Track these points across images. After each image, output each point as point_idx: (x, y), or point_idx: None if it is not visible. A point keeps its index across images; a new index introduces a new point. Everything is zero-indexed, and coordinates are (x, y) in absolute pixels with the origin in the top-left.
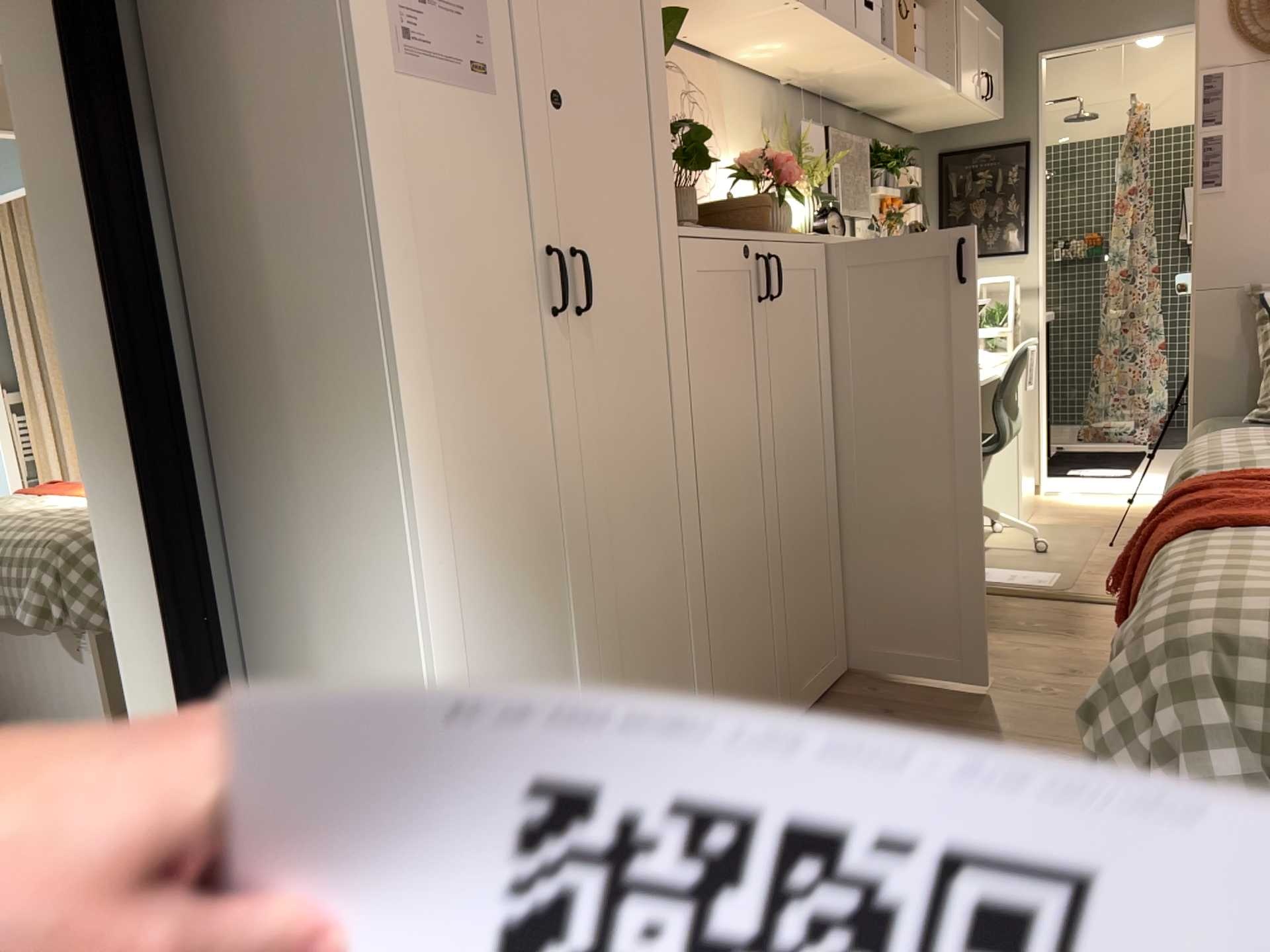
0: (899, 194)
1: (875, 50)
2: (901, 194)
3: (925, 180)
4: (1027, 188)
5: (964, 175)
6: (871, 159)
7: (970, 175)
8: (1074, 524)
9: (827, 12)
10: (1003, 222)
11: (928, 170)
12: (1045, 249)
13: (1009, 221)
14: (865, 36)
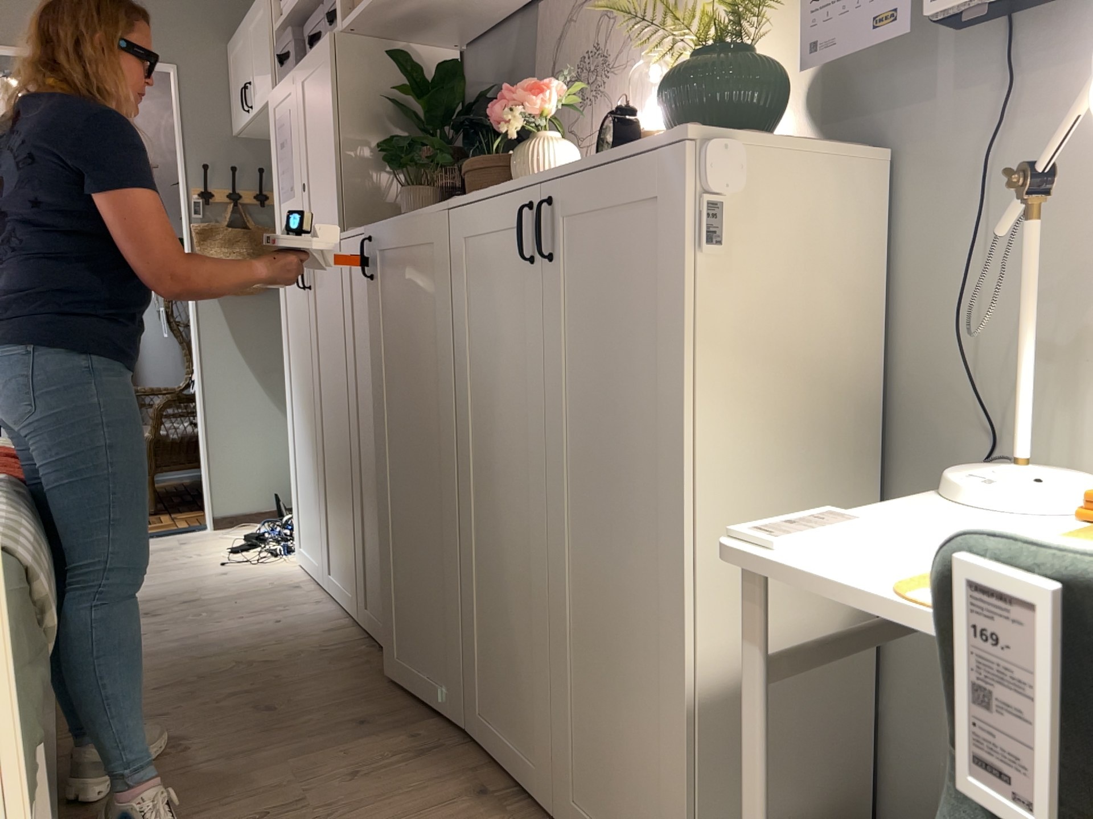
0: None
1: None
2: None
3: None
4: None
5: None
6: None
7: None
8: None
9: None
10: None
11: None
12: None
13: None
14: None
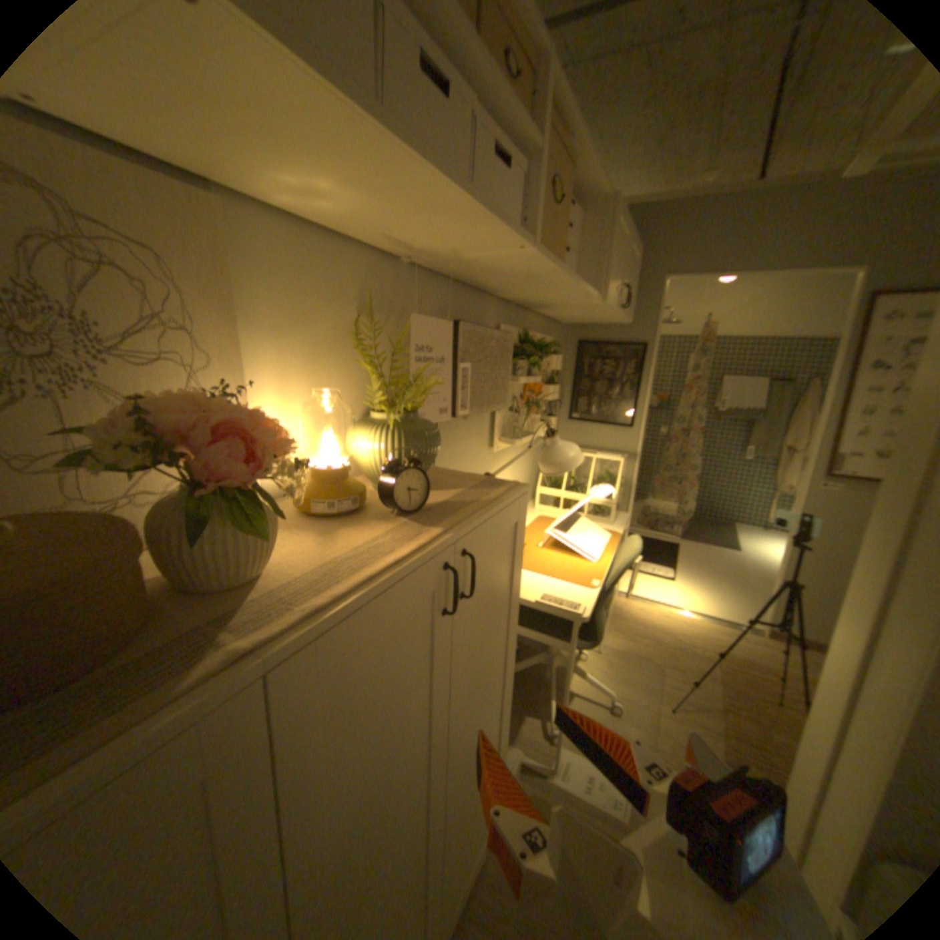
0: (542, 373)
1: (506, 226)
2: (544, 373)
3: (565, 358)
4: (640, 378)
5: (595, 359)
6: (519, 346)
7: (599, 360)
8: (639, 658)
9: (378, 96)
10: (618, 400)
11: (569, 350)
12: (645, 426)
13: (623, 401)
14: (492, 199)
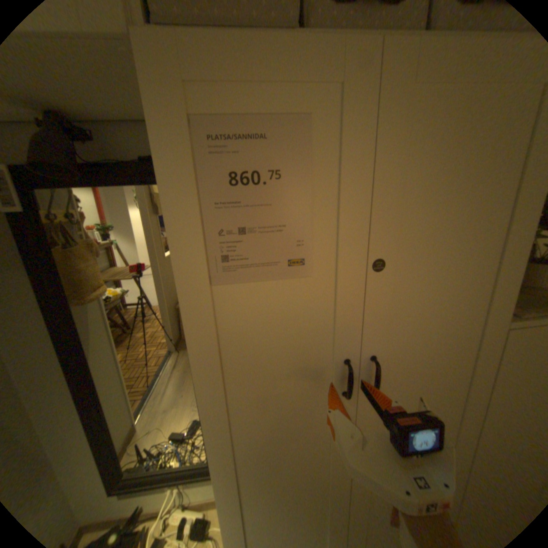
0: None
1: None
2: None
3: None
4: None
5: None
6: None
7: None
8: None
9: None
10: None
11: None
12: None
13: None
14: None
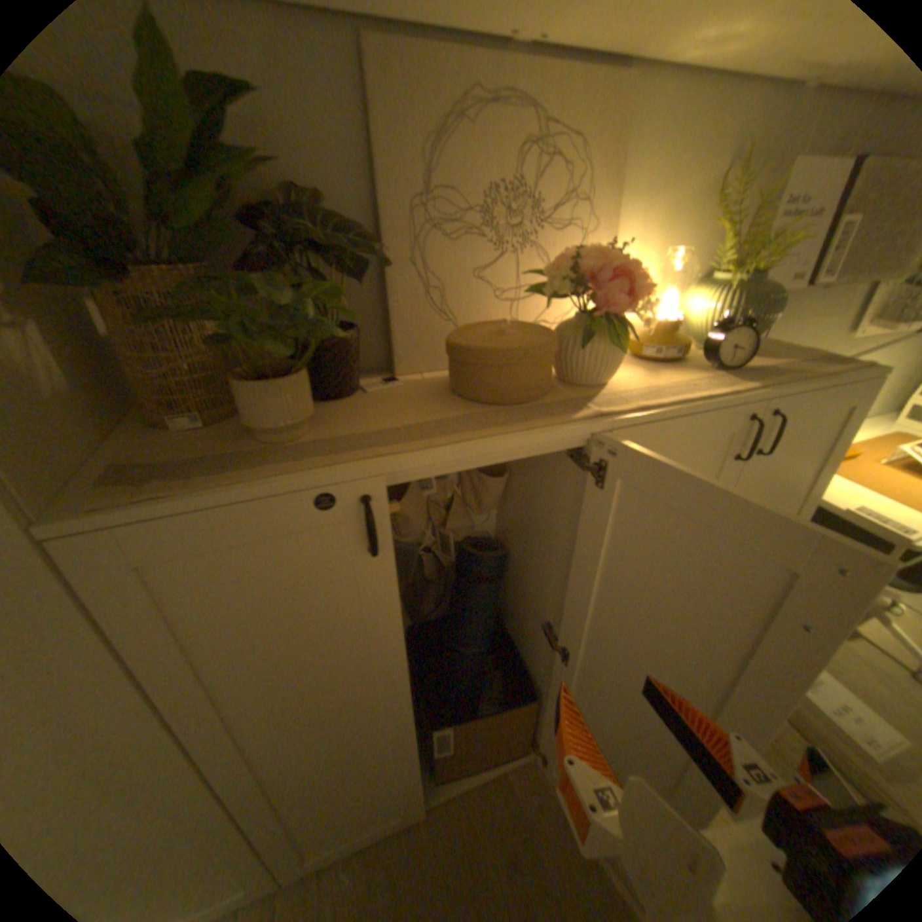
0: None
1: None
2: None
3: None
4: None
5: None
6: None
7: None
8: None
9: None
10: None
11: None
12: None
13: None
14: None
